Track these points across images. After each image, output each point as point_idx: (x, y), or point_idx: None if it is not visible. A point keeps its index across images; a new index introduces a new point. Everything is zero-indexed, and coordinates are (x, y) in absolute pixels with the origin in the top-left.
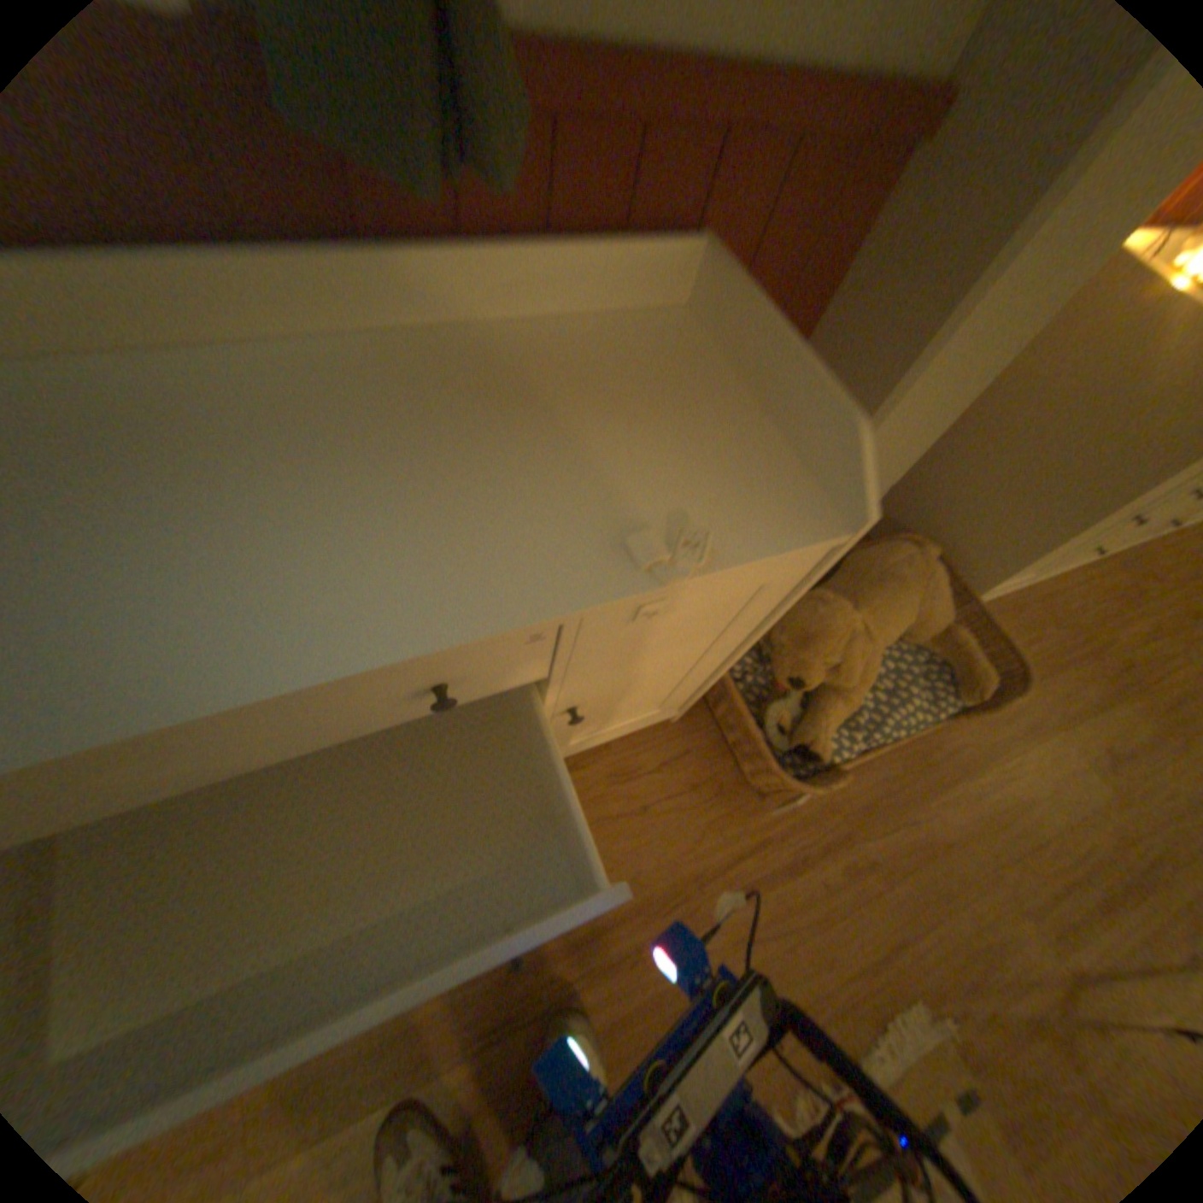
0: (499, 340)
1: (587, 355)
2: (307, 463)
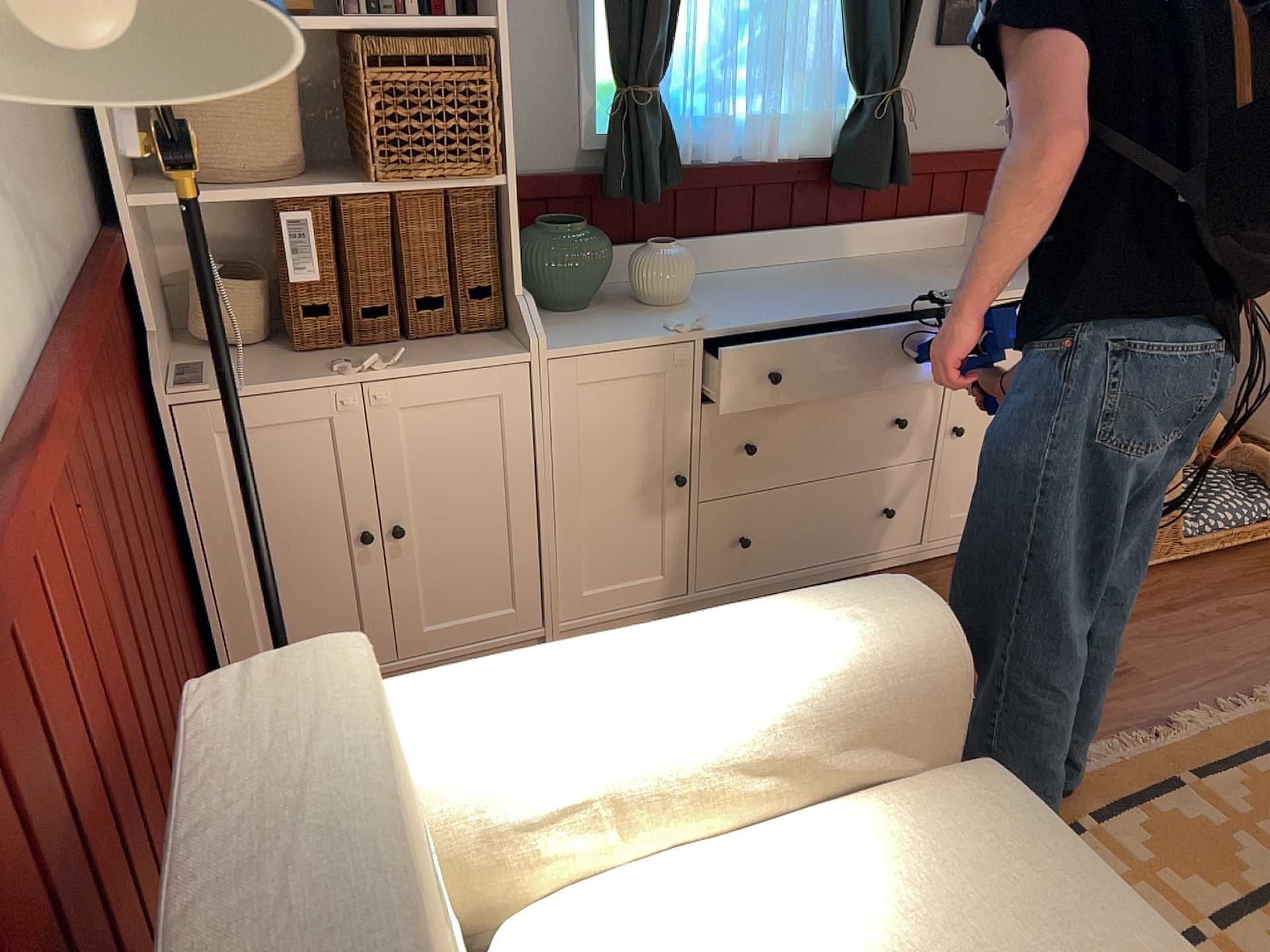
0: (884, 259)
1: (926, 260)
2: (838, 283)
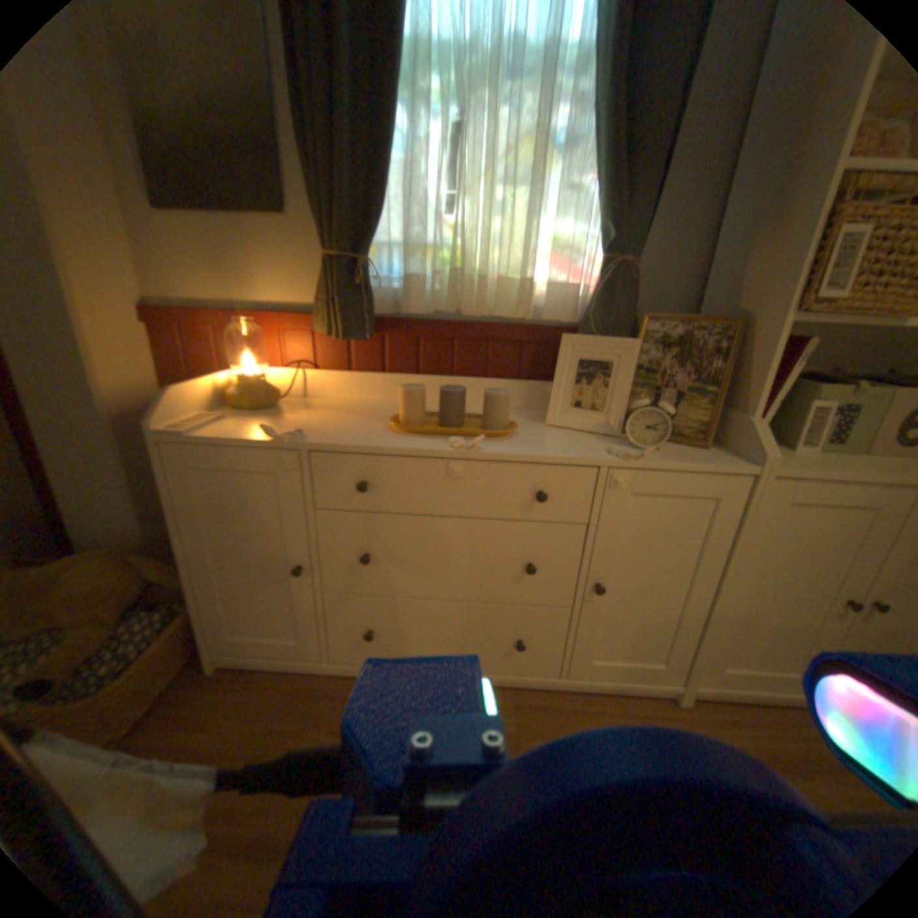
0: None
1: None
2: None
